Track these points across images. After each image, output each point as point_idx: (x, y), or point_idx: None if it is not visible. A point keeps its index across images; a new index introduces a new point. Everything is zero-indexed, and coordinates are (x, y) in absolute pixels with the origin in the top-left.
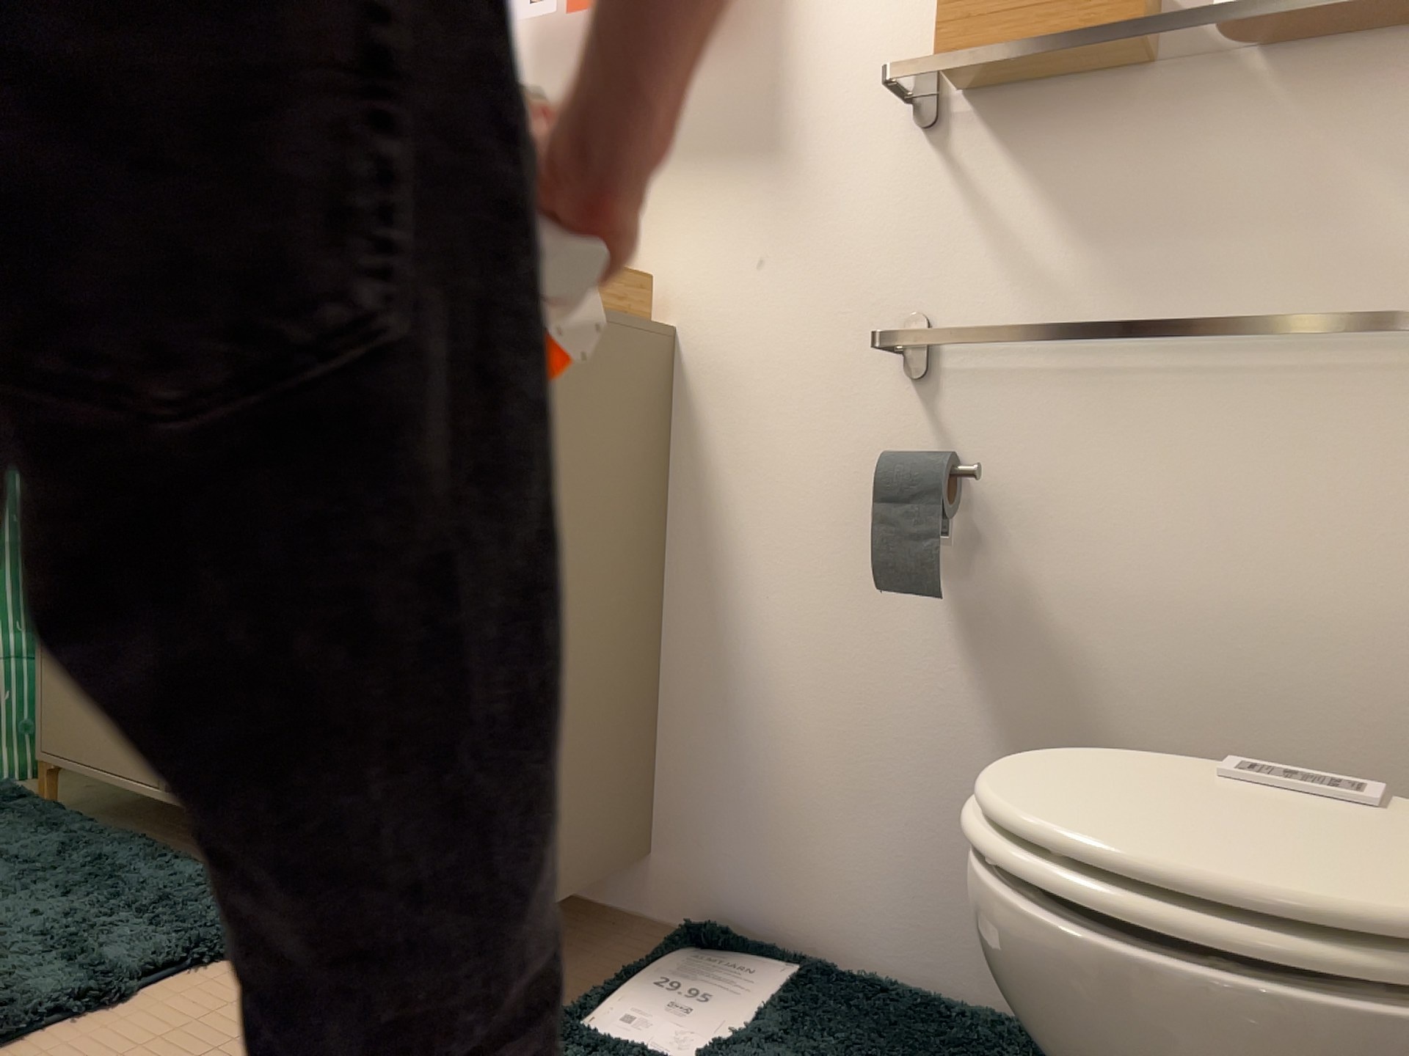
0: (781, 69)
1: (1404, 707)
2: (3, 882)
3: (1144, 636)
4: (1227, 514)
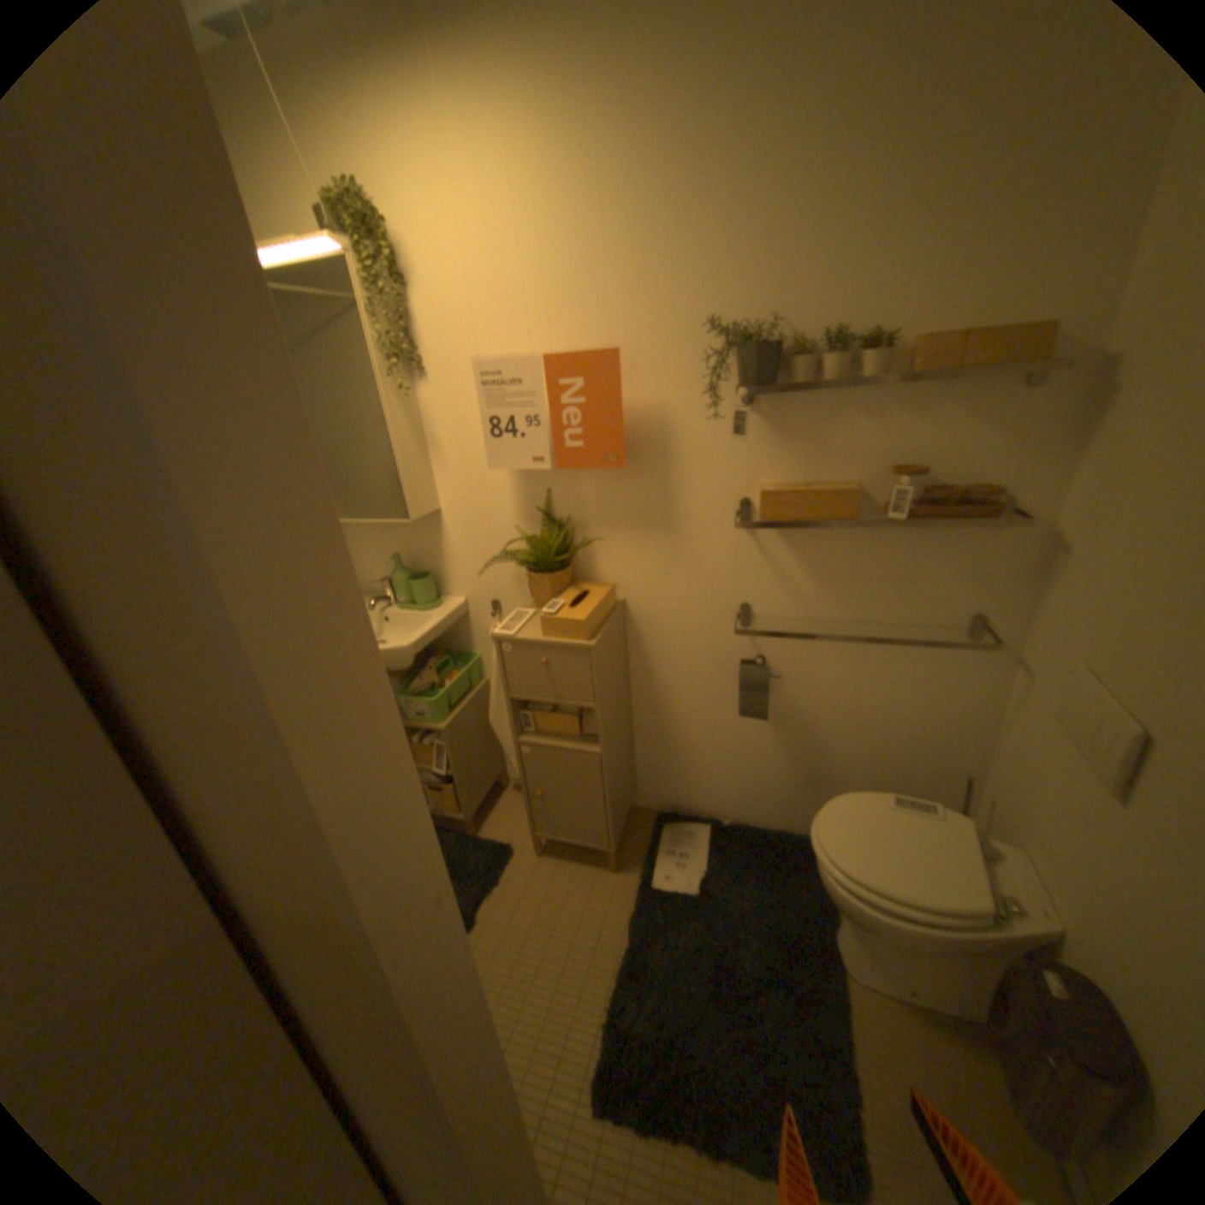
0: (669, 490)
1: (931, 741)
2: None
3: (839, 719)
4: (873, 681)
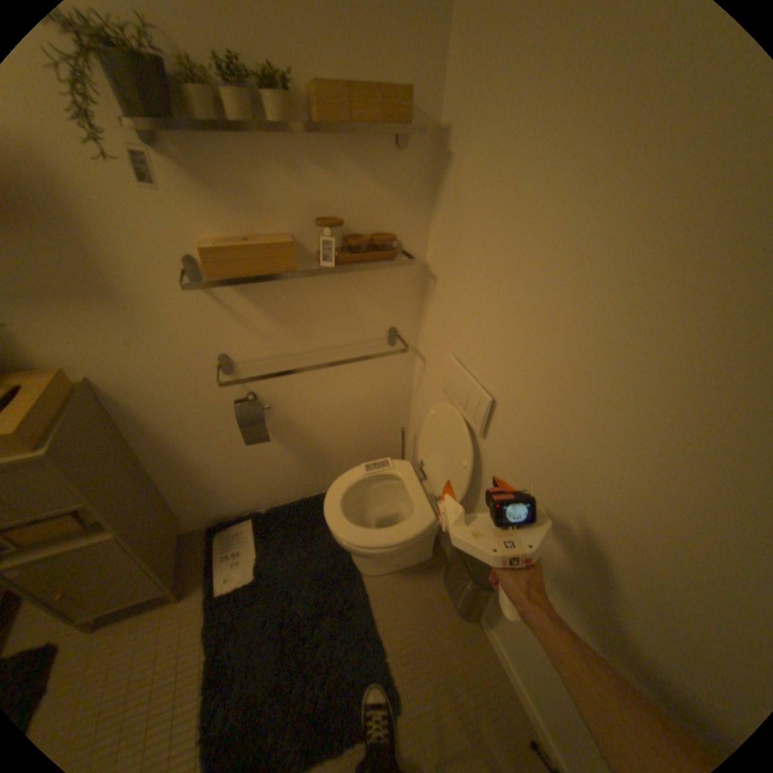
0: (90, 250)
1: (378, 412)
2: None
3: (321, 418)
4: (337, 387)
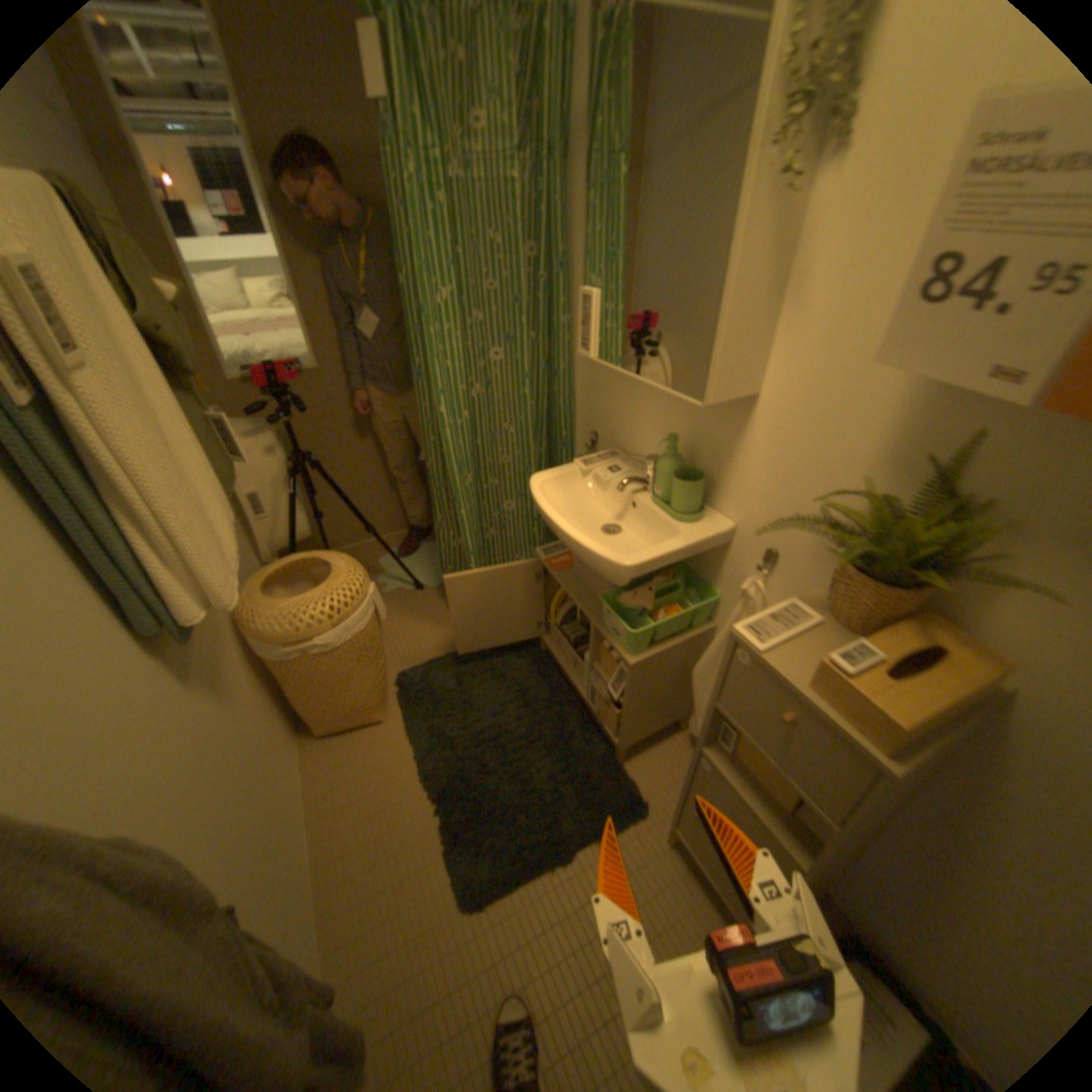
0: None
1: None
2: (528, 736)
3: None
4: None
